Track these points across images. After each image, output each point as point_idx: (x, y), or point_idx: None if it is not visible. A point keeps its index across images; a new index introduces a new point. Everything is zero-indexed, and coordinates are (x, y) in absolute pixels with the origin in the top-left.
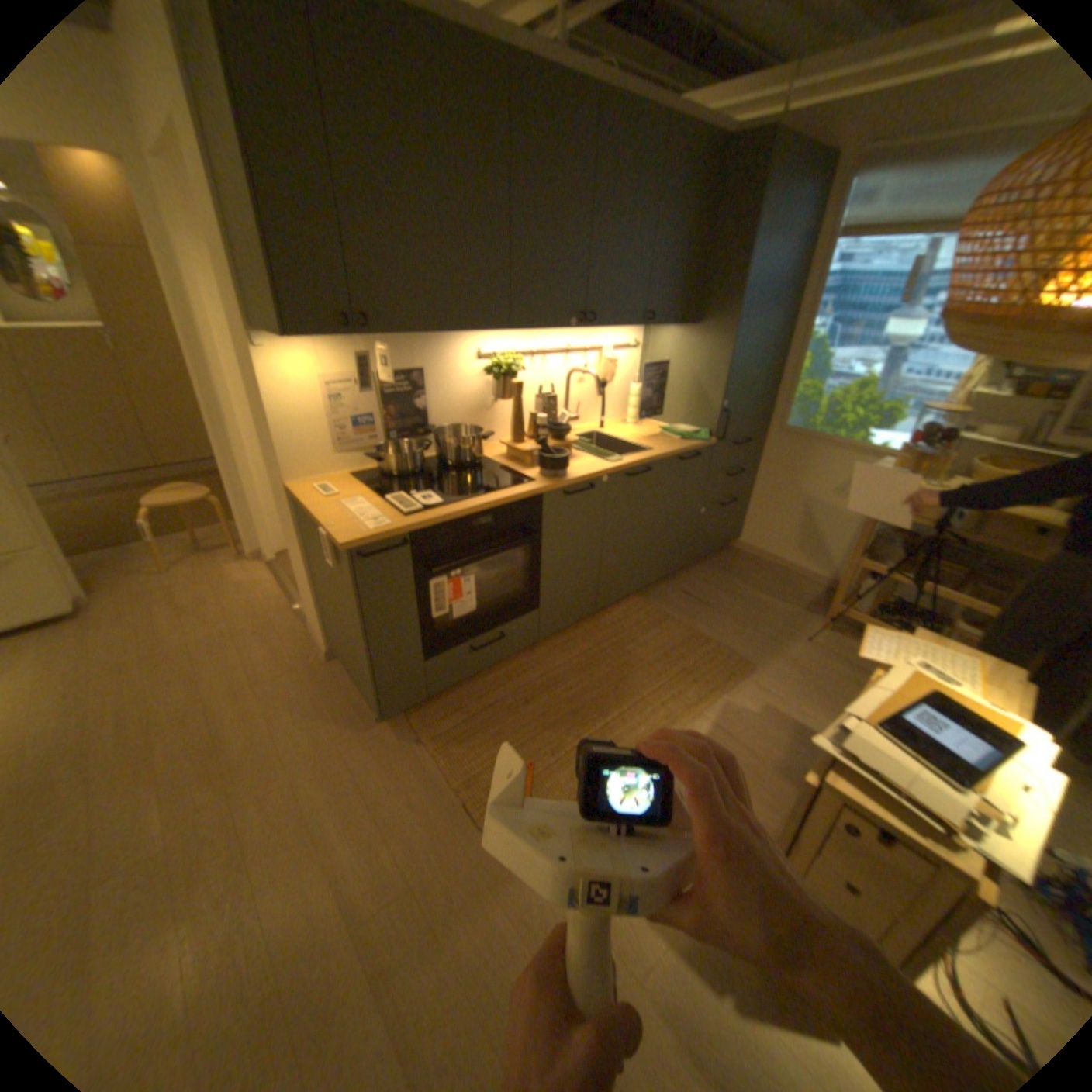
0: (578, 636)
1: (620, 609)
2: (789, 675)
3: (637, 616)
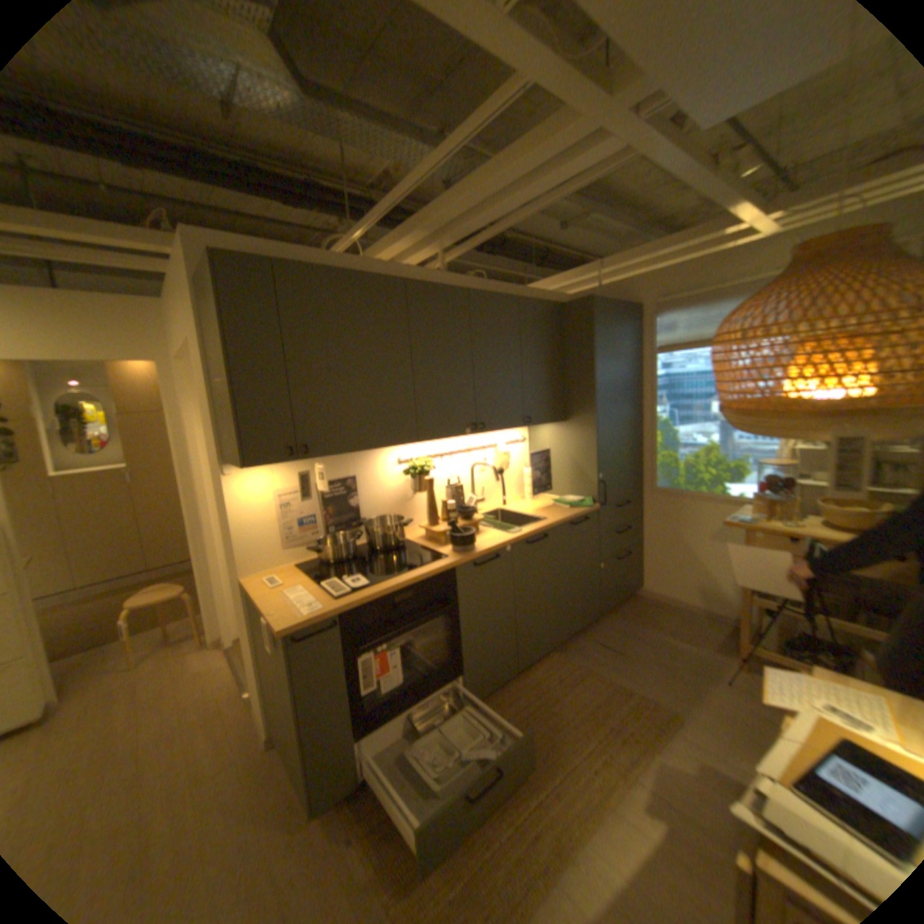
0: (505, 701)
1: (543, 668)
2: (719, 727)
3: (561, 675)
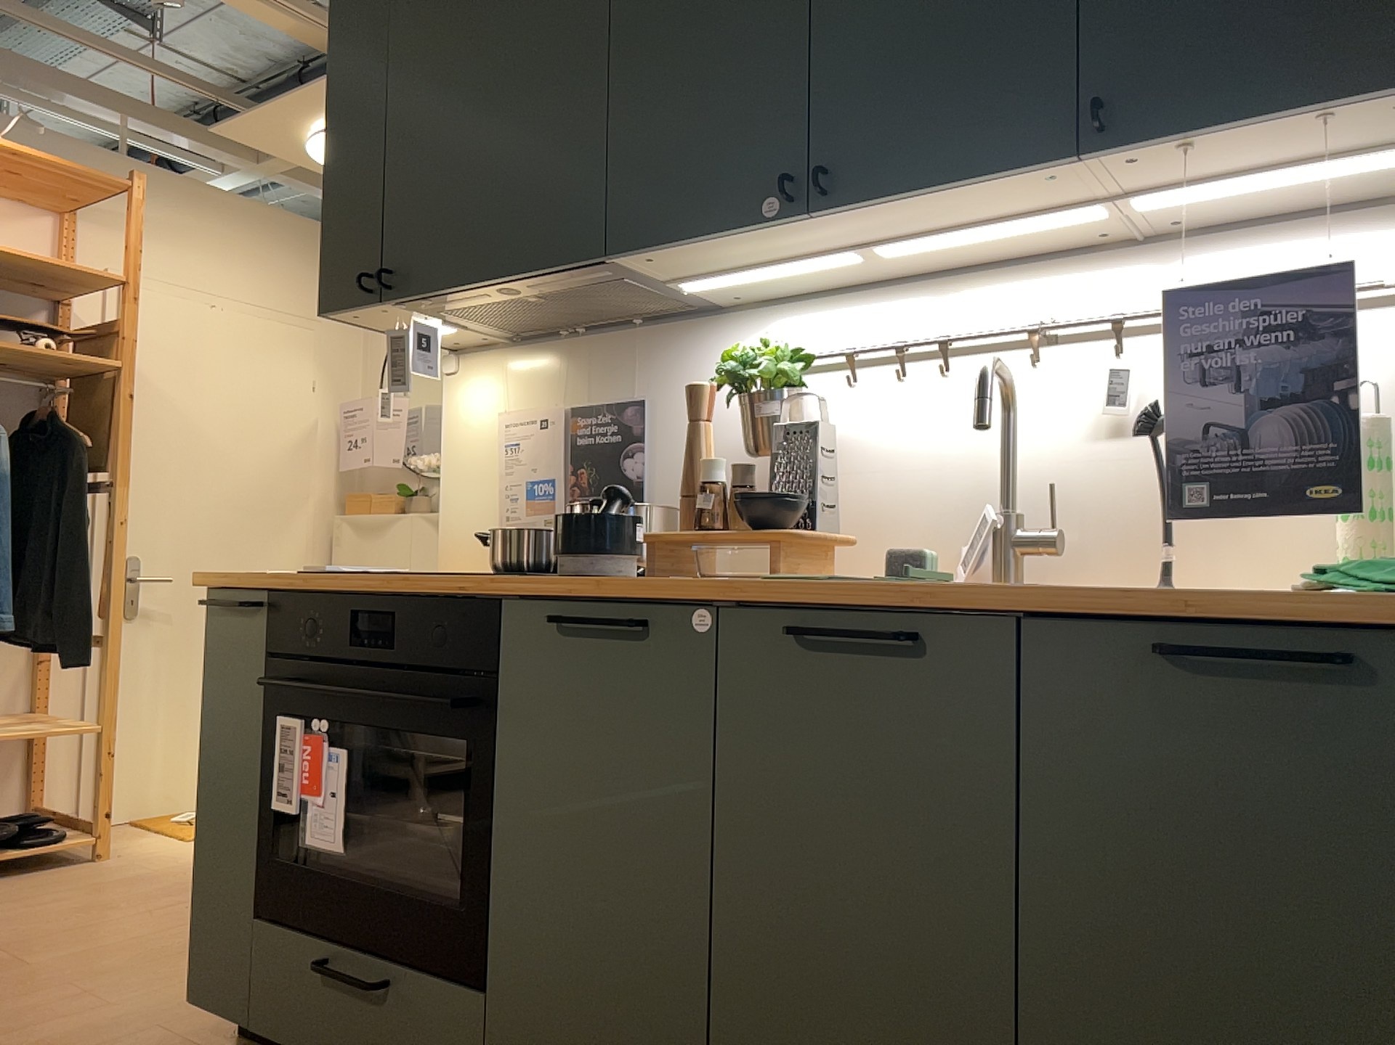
0: None
1: None
2: None
3: None
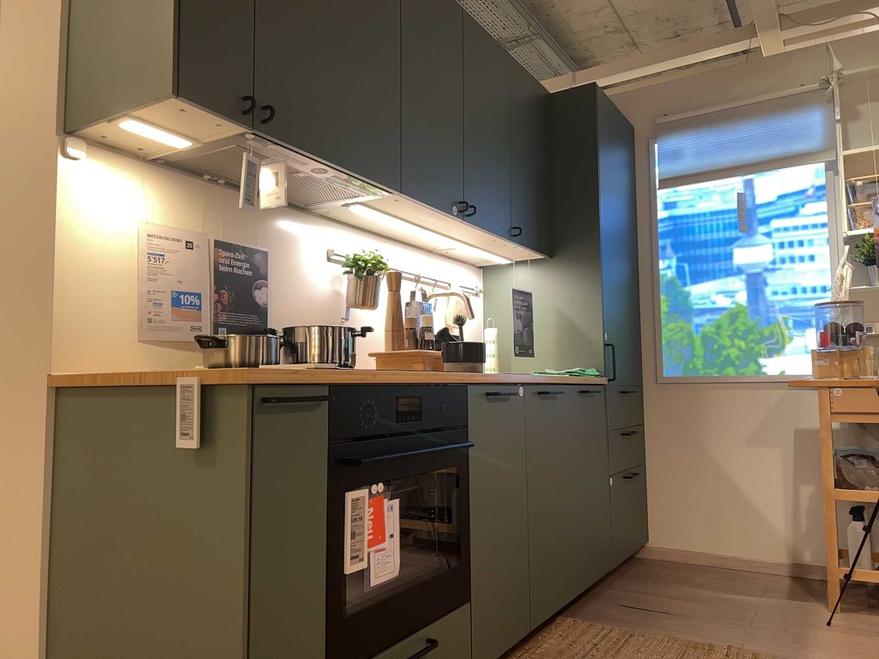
0: None
1: (556, 634)
2: None
3: (589, 638)
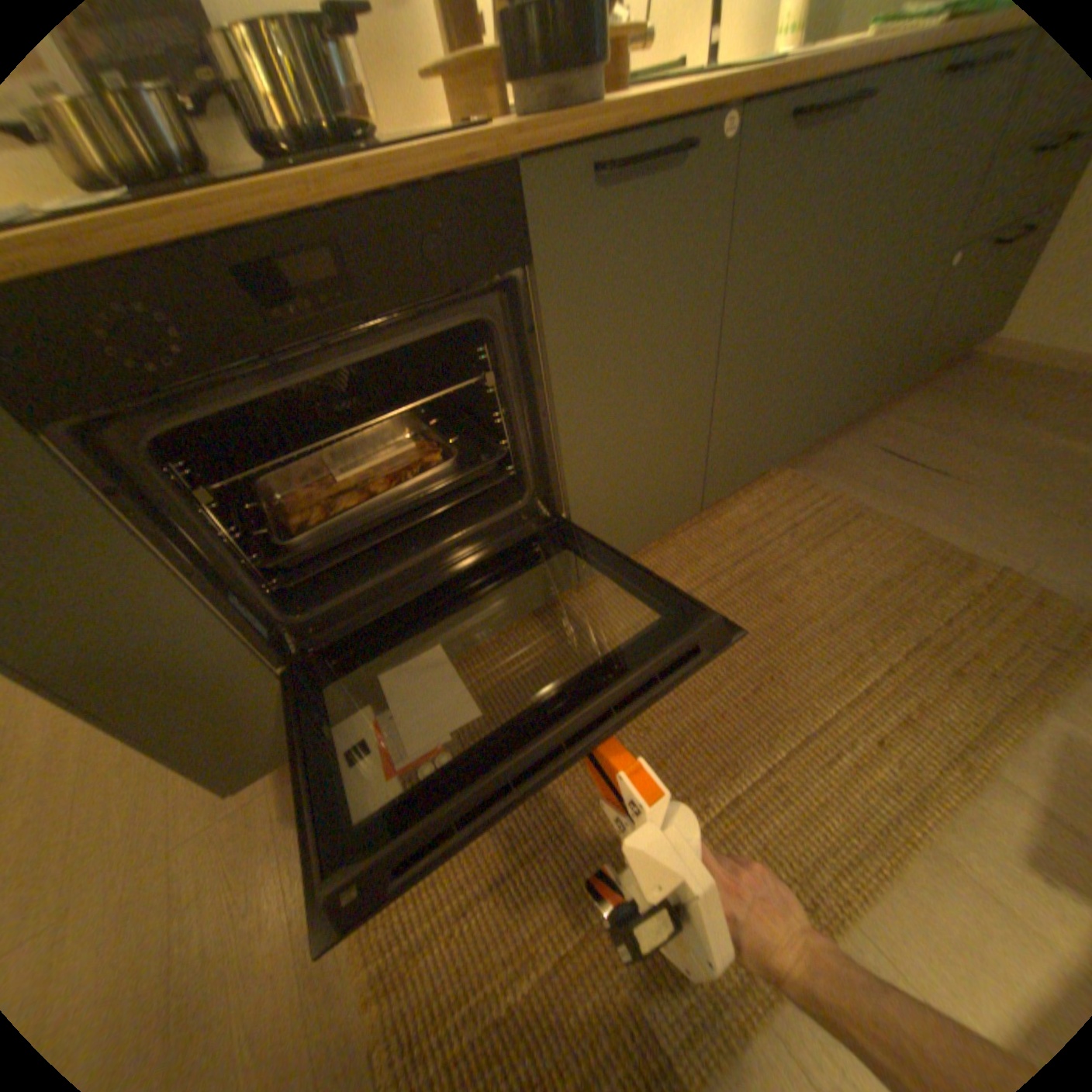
0: (666, 560)
1: (754, 496)
2: None
3: (793, 510)
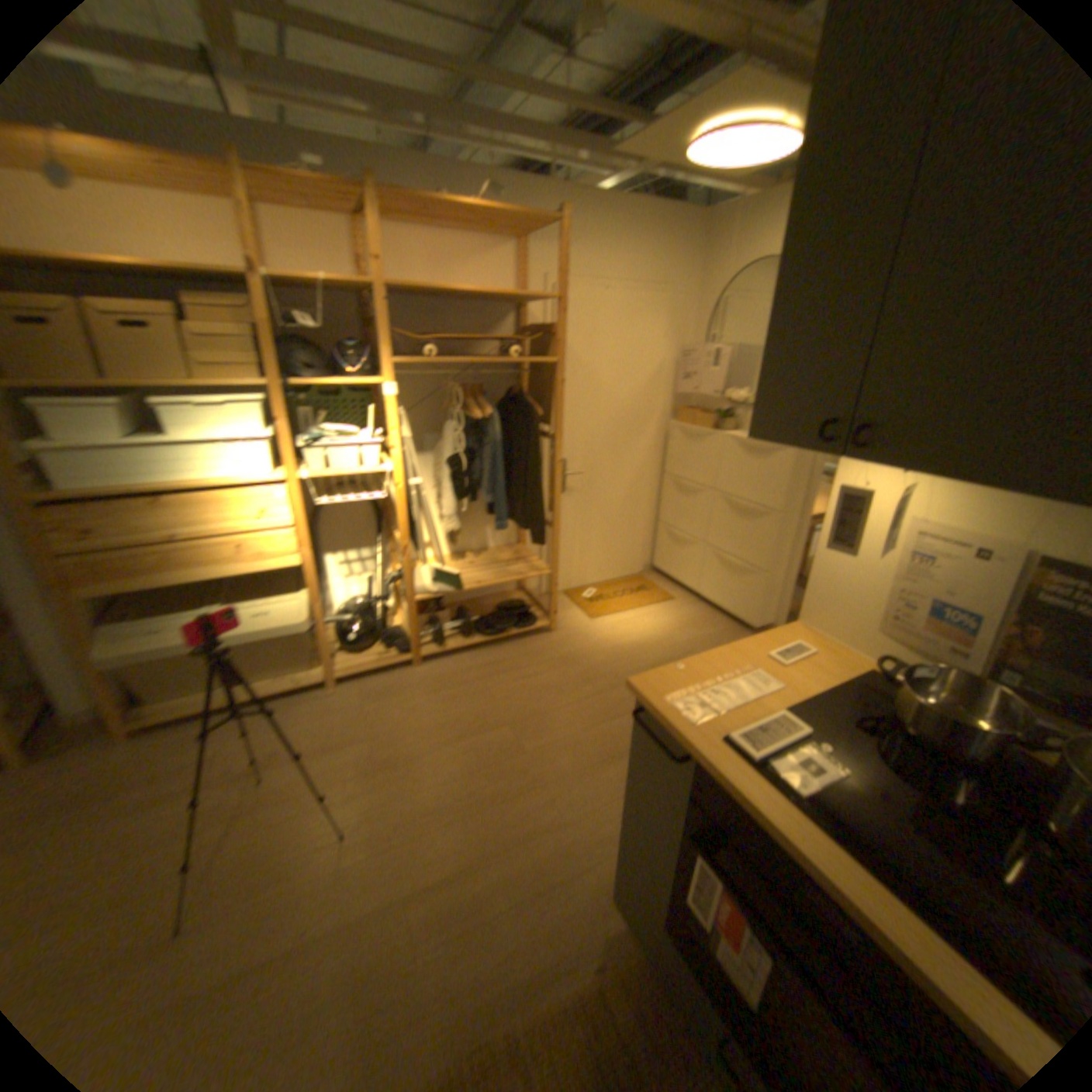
0: None
1: None
2: None
3: None
